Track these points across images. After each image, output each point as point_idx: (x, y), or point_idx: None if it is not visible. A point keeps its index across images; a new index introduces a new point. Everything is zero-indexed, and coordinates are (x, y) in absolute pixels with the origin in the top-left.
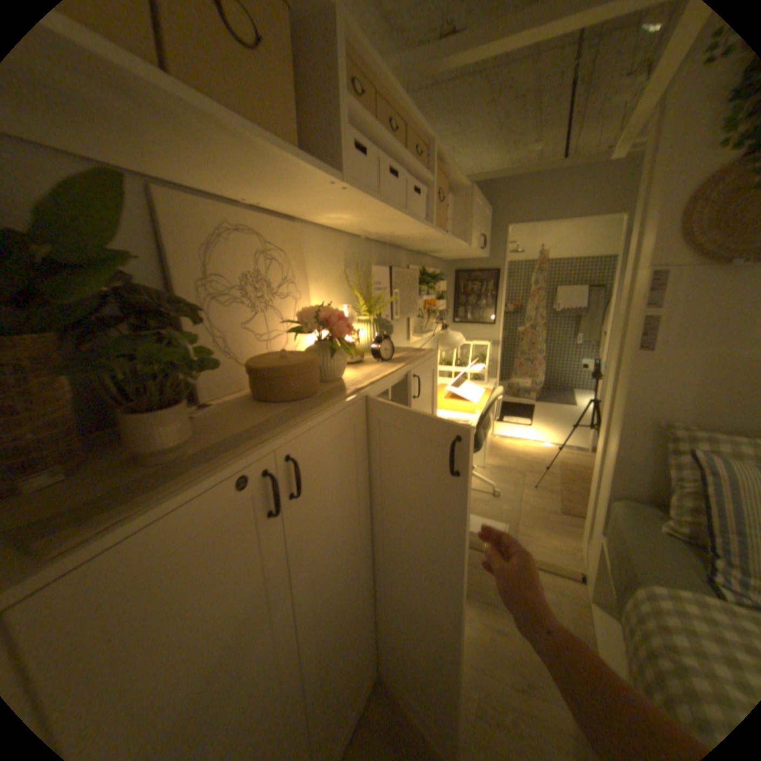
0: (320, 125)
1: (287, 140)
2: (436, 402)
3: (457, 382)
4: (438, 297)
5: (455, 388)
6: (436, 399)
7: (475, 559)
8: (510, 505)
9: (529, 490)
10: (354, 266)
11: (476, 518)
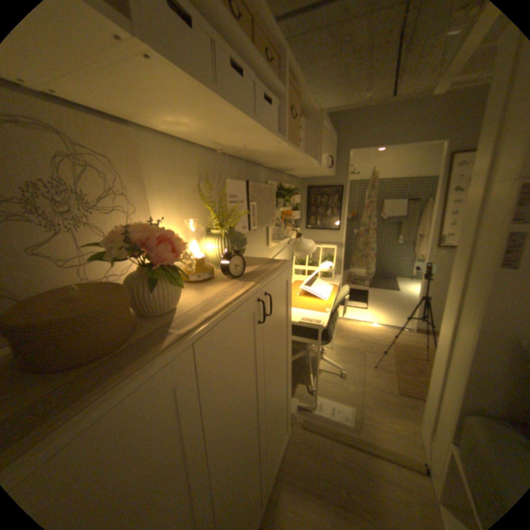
0: None
1: None
2: (290, 309)
3: (309, 280)
4: (293, 208)
5: (308, 287)
6: (290, 306)
7: (327, 449)
8: (355, 387)
9: (369, 371)
10: (209, 178)
11: (326, 401)
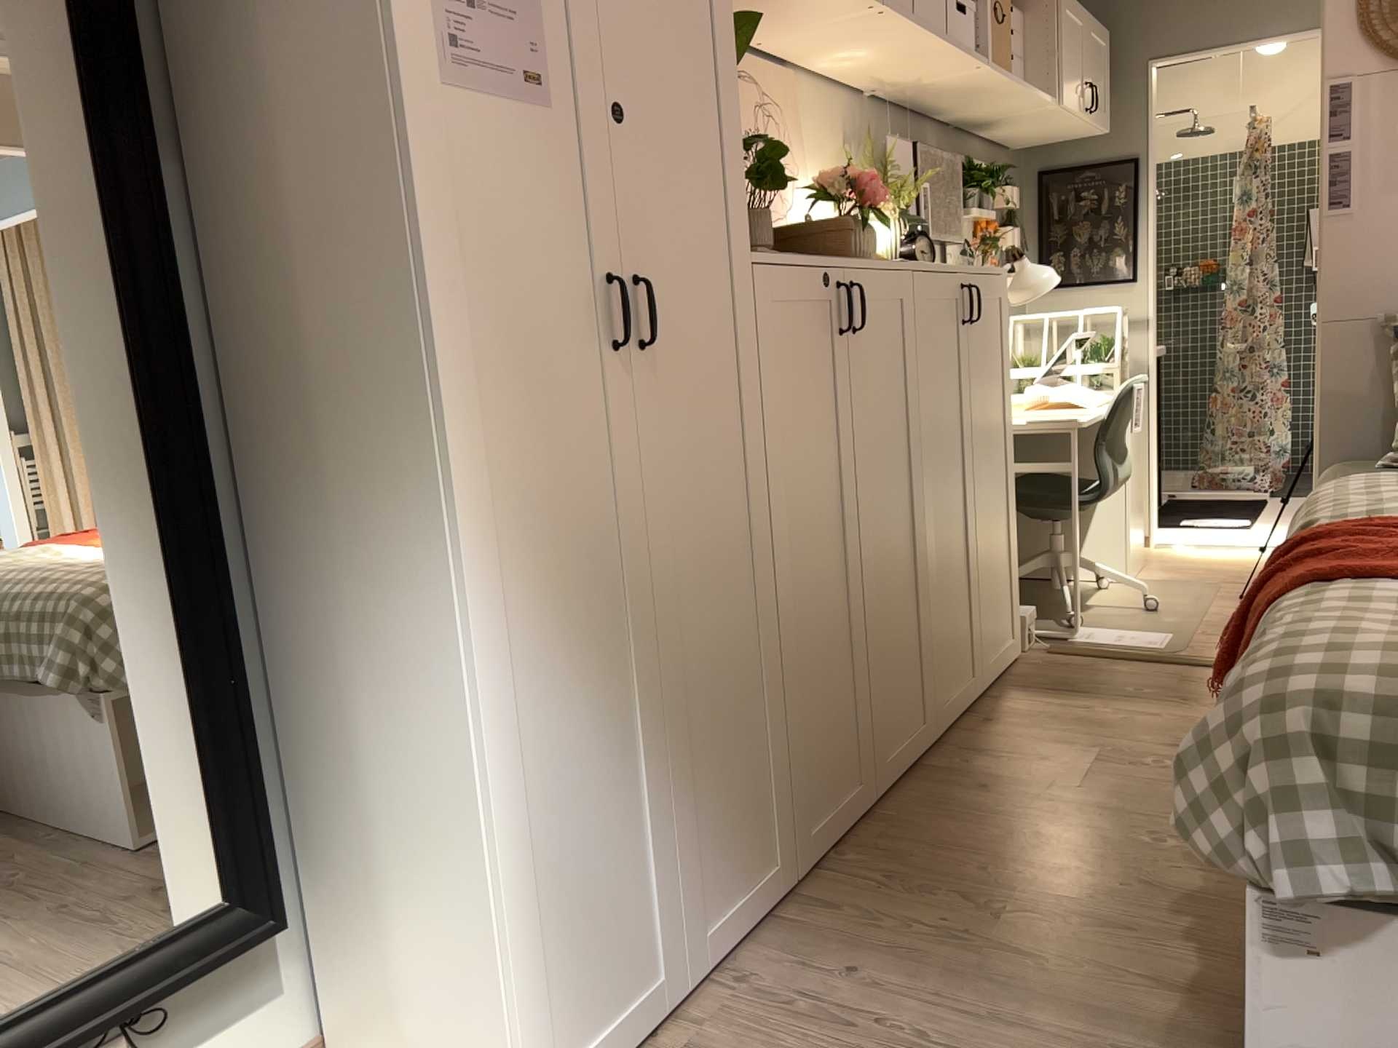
0: None
1: None
2: (1010, 364)
3: (1053, 381)
4: (1002, 226)
5: (1048, 388)
6: (1009, 358)
7: (1104, 665)
8: (1182, 617)
9: (1226, 601)
10: (855, 142)
11: (1108, 631)
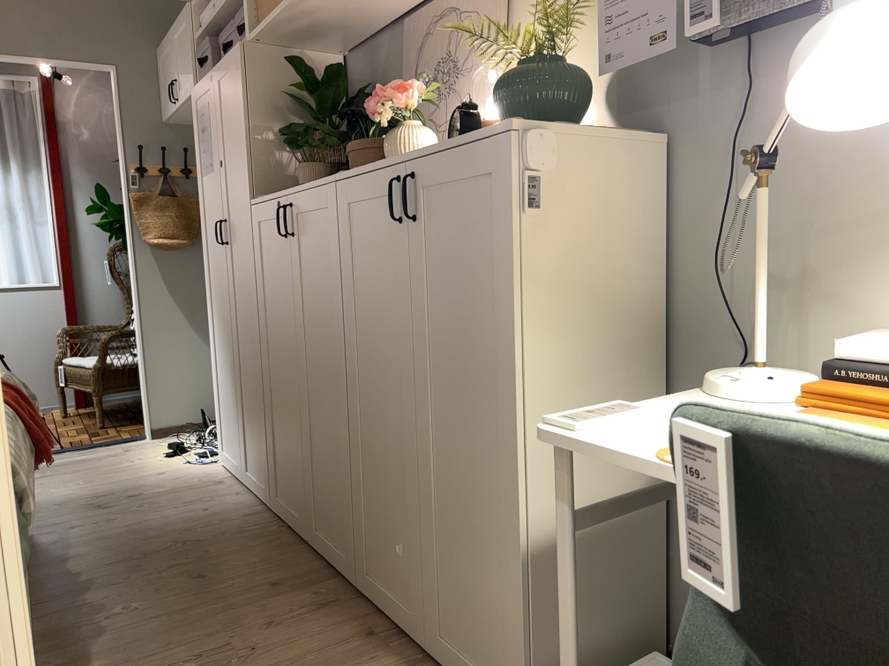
0: None
1: None
2: (512, 283)
3: None
4: None
5: None
6: (512, 272)
7: None
8: None
9: None
10: None
11: None
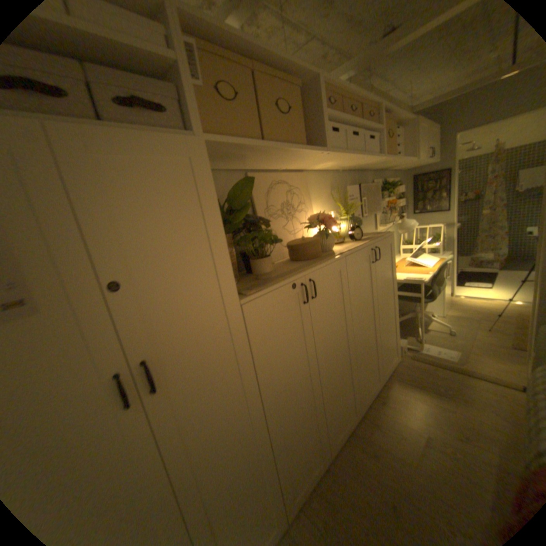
0: (314, 128)
1: (302, 144)
2: (395, 266)
3: (415, 255)
4: (399, 197)
5: (413, 259)
6: (394, 263)
7: (431, 371)
8: (464, 342)
9: (482, 333)
10: (336, 188)
11: (434, 348)
